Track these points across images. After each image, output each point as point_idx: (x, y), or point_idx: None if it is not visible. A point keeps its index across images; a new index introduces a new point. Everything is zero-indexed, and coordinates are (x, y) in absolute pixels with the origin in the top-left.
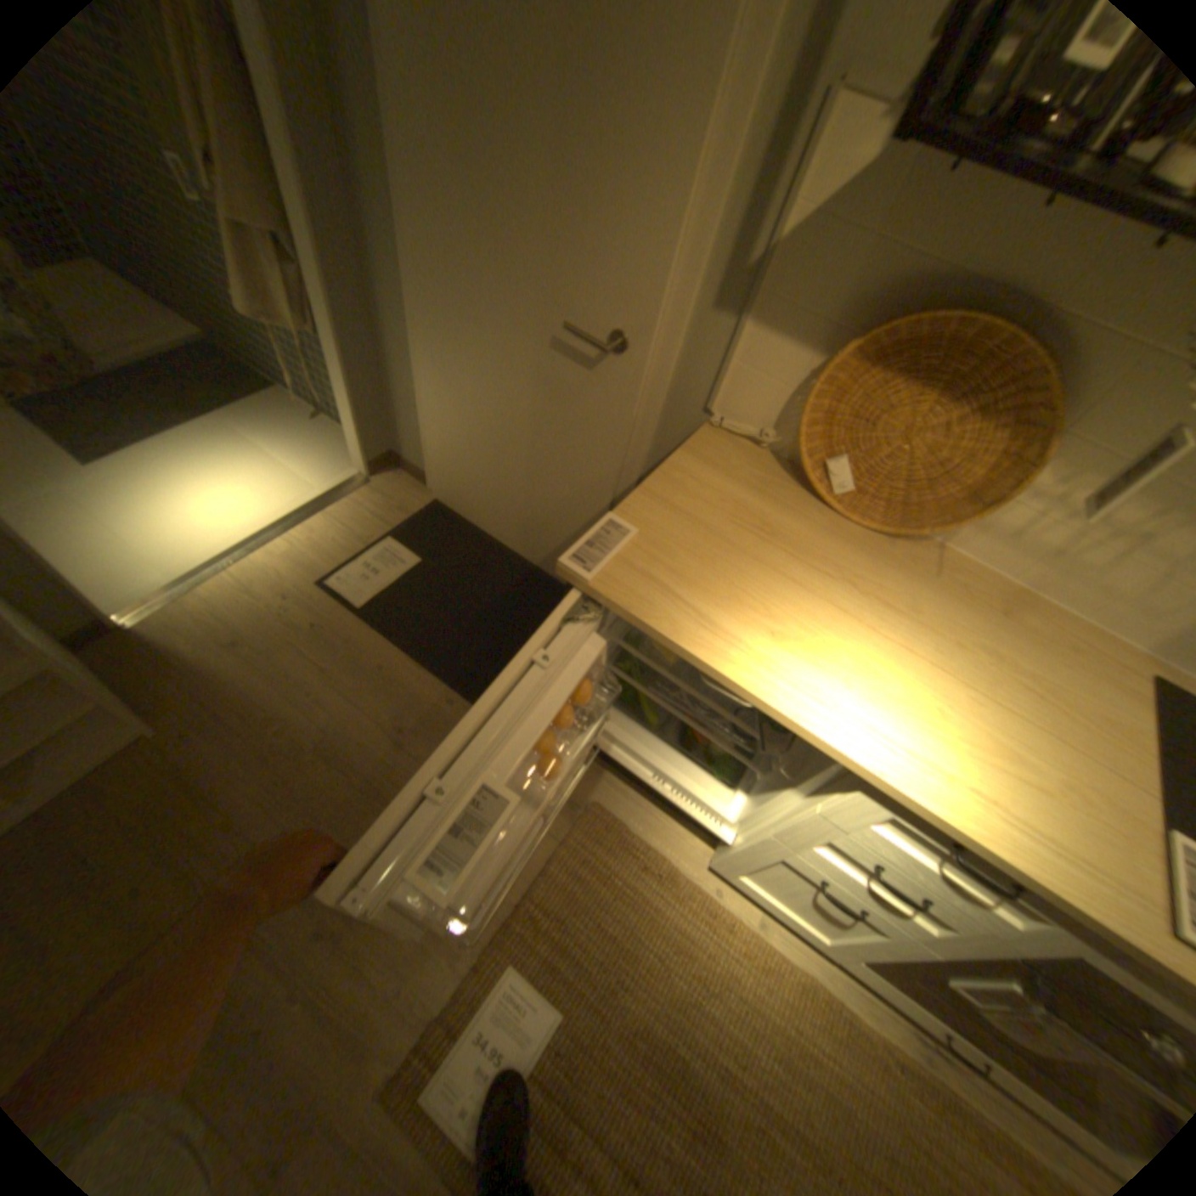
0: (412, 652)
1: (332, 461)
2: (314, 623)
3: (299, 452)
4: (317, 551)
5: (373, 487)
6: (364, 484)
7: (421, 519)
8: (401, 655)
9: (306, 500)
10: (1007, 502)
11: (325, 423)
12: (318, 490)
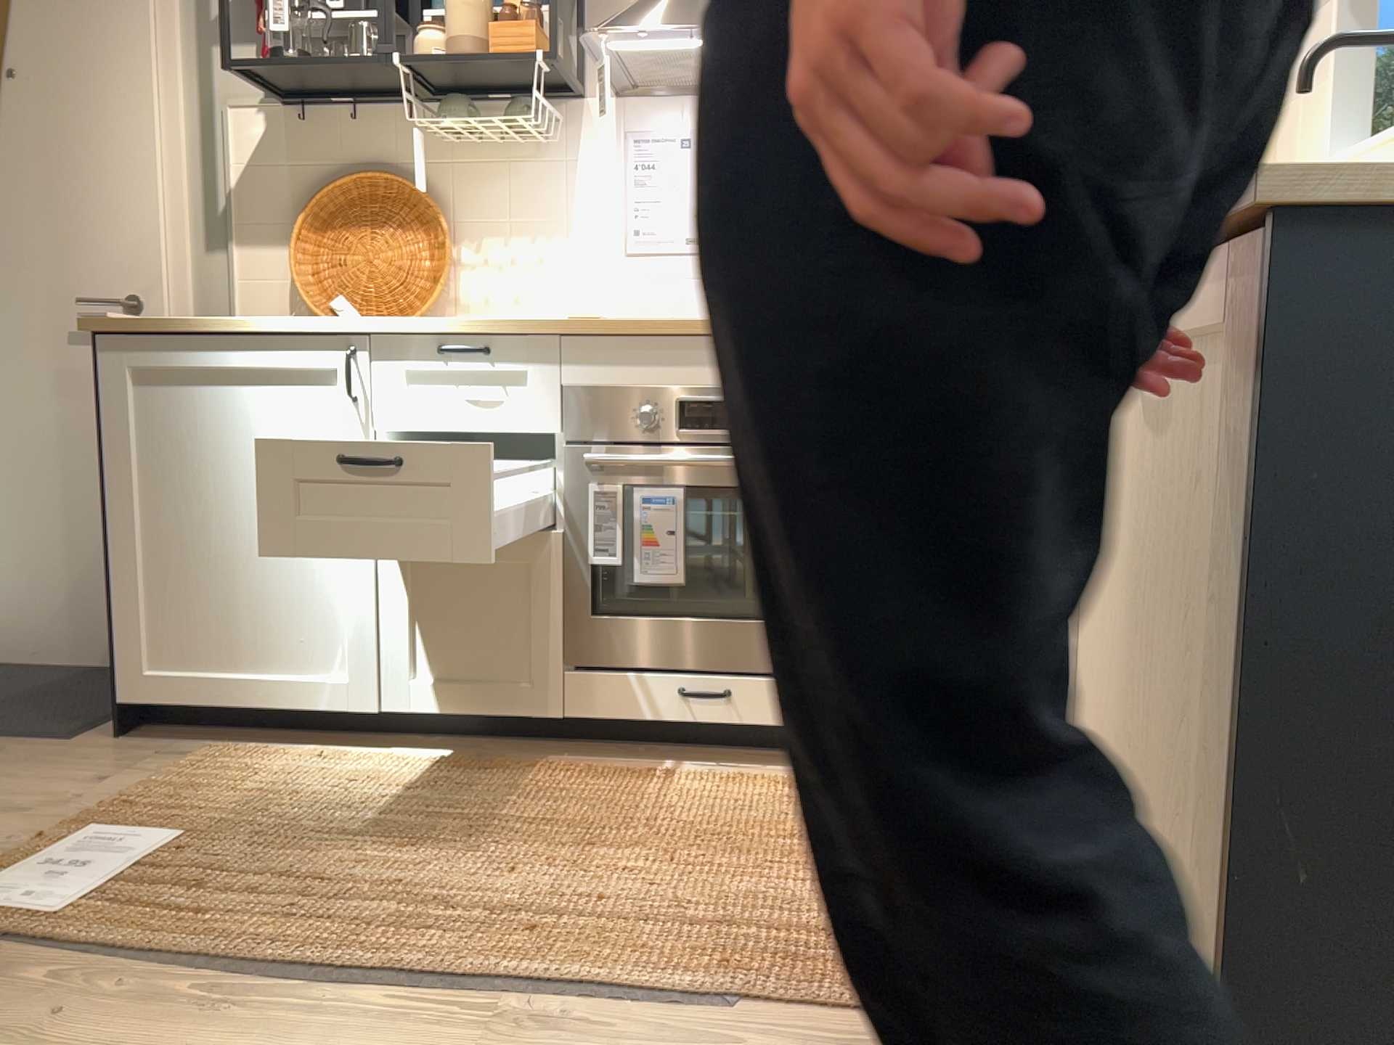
0: None
1: None
2: None
3: None
4: None
5: None
6: None
7: None
8: None
9: None
10: (443, 268)
11: None
12: None
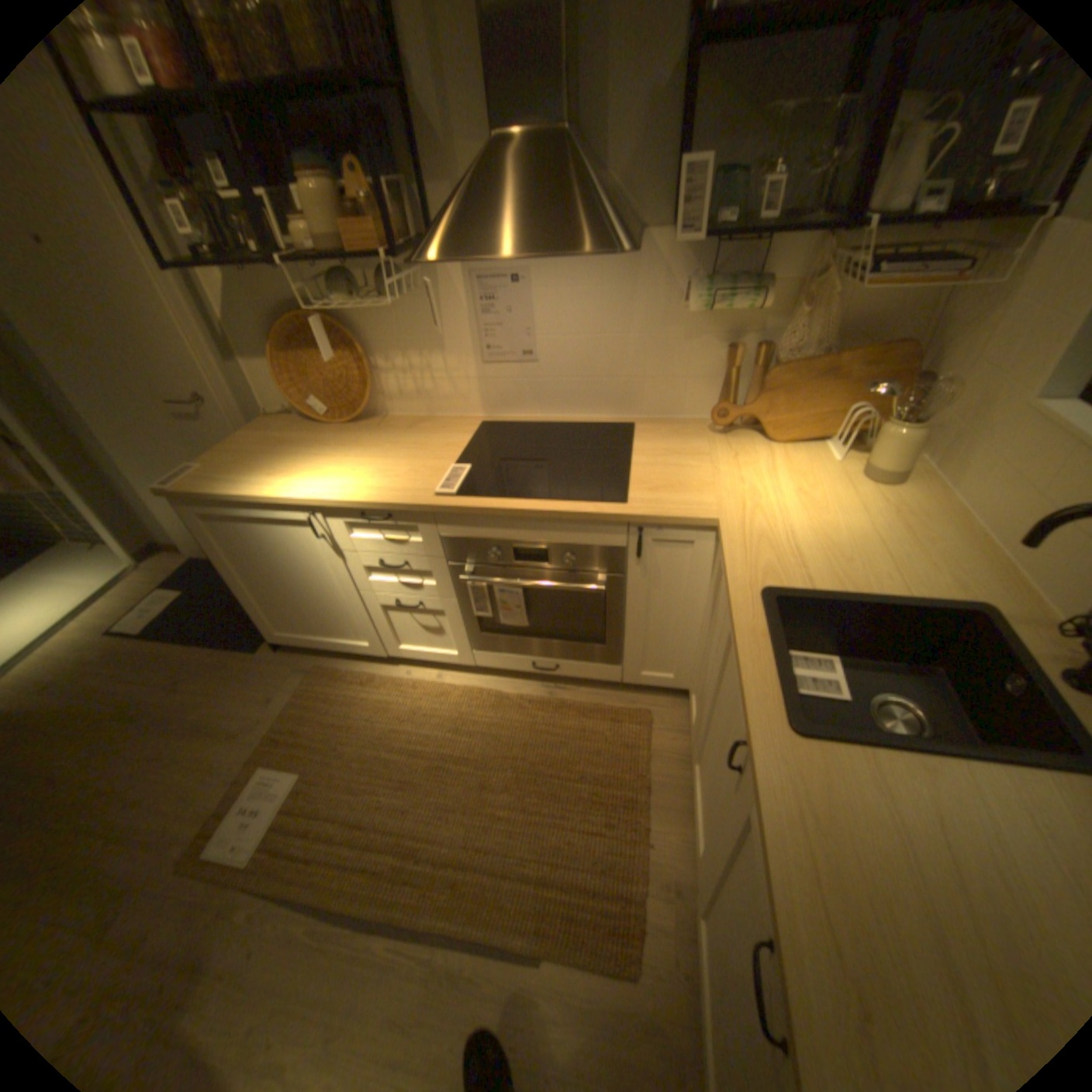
0: (176, 642)
1: (104, 567)
2: (100, 656)
3: (77, 572)
4: (98, 619)
5: (138, 569)
6: (131, 571)
7: (176, 572)
8: (169, 647)
9: (86, 595)
10: (367, 379)
11: (96, 550)
12: (95, 587)
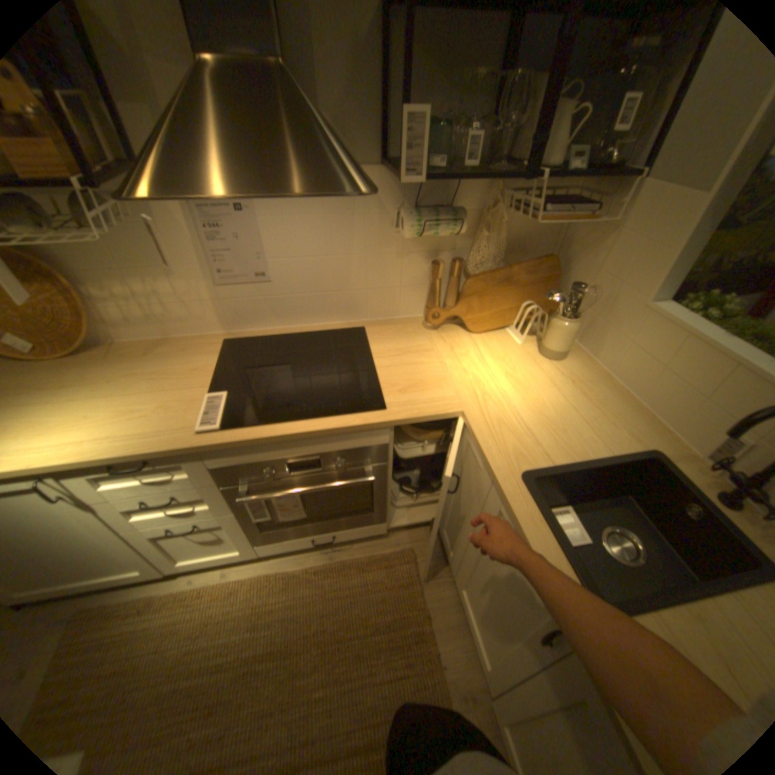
0: None
1: None
2: None
3: None
4: None
5: None
6: None
7: None
8: None
9: None
10: (82, 311)
11: None
12: None
